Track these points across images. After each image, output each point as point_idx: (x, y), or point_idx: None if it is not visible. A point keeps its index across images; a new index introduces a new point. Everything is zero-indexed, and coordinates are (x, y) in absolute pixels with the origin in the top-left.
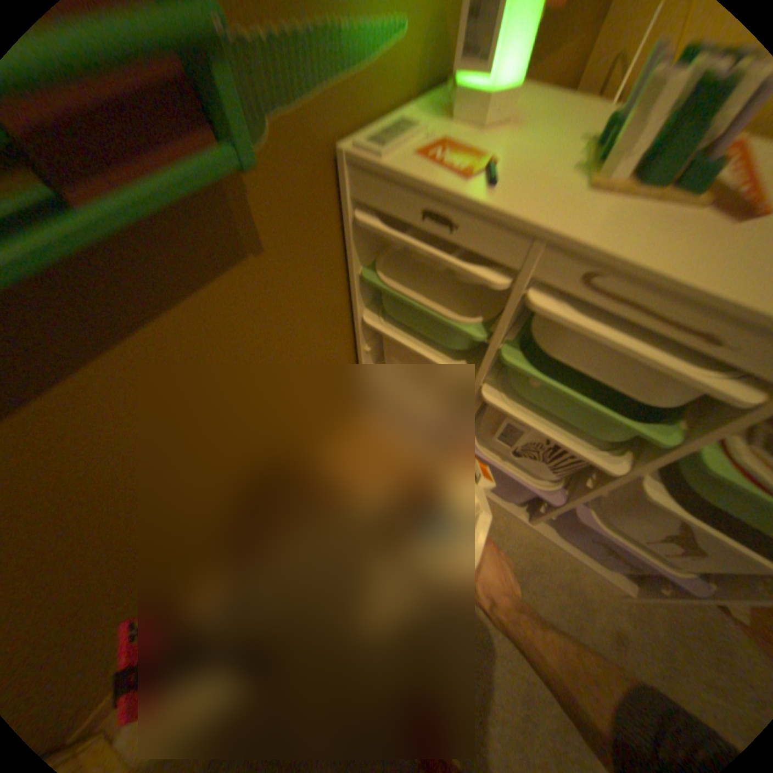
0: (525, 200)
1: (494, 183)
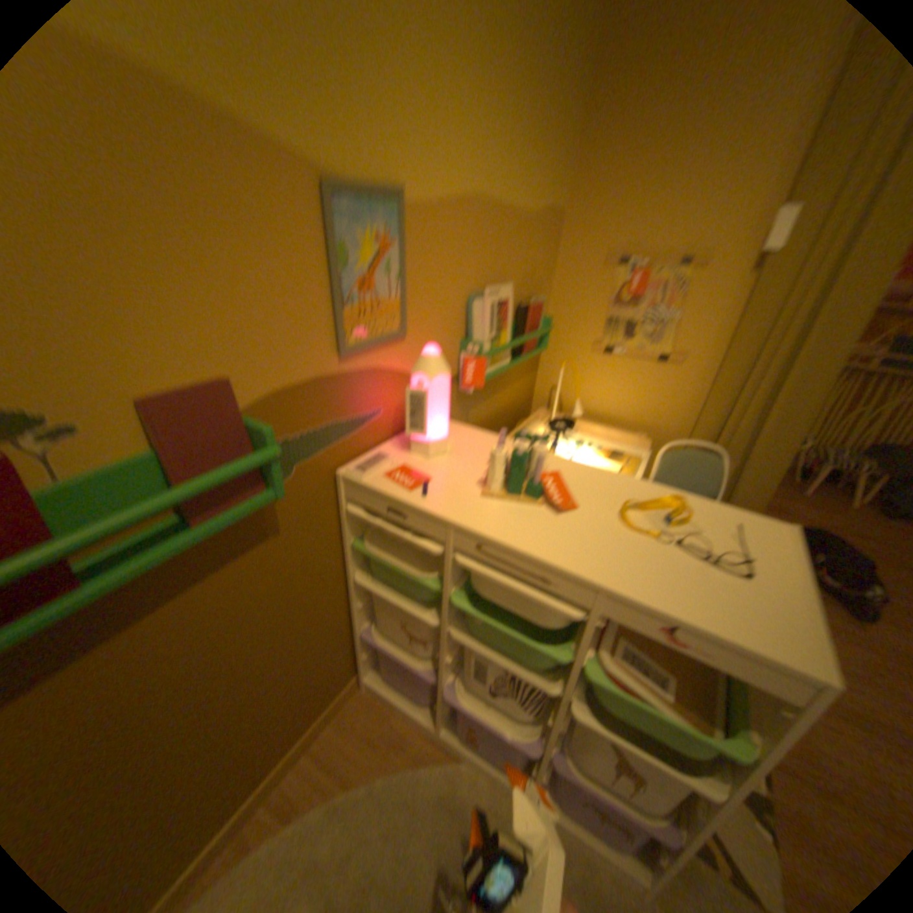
0: (442, 503)
1: (426, 493)
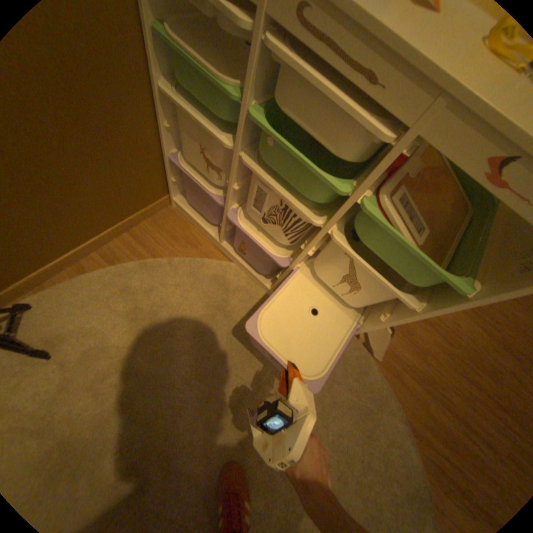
0: None
1: None
